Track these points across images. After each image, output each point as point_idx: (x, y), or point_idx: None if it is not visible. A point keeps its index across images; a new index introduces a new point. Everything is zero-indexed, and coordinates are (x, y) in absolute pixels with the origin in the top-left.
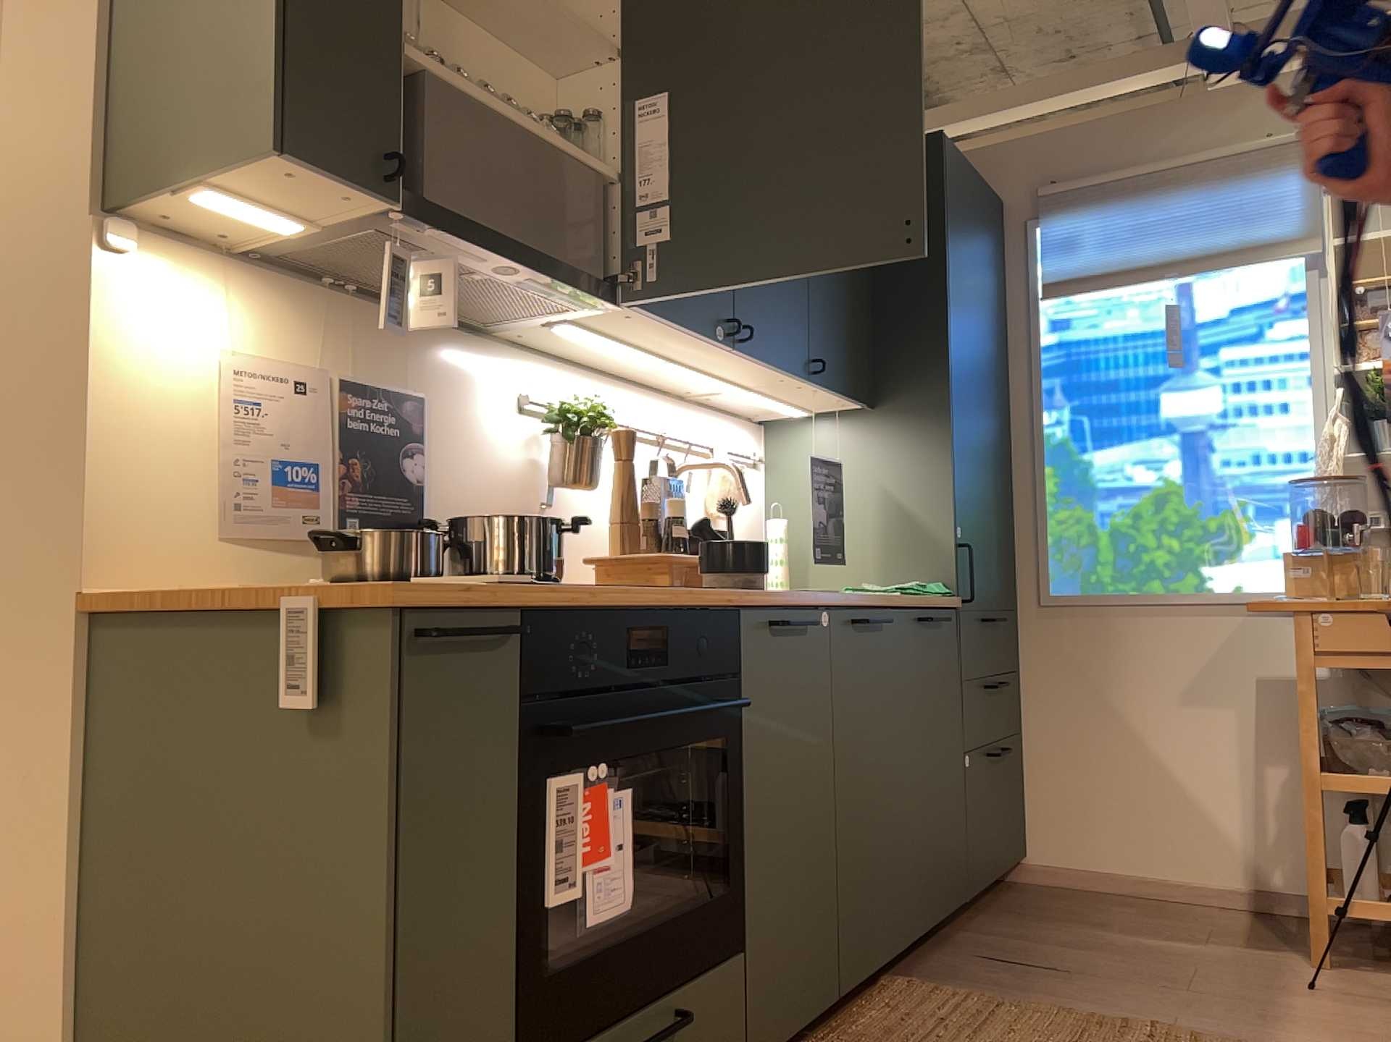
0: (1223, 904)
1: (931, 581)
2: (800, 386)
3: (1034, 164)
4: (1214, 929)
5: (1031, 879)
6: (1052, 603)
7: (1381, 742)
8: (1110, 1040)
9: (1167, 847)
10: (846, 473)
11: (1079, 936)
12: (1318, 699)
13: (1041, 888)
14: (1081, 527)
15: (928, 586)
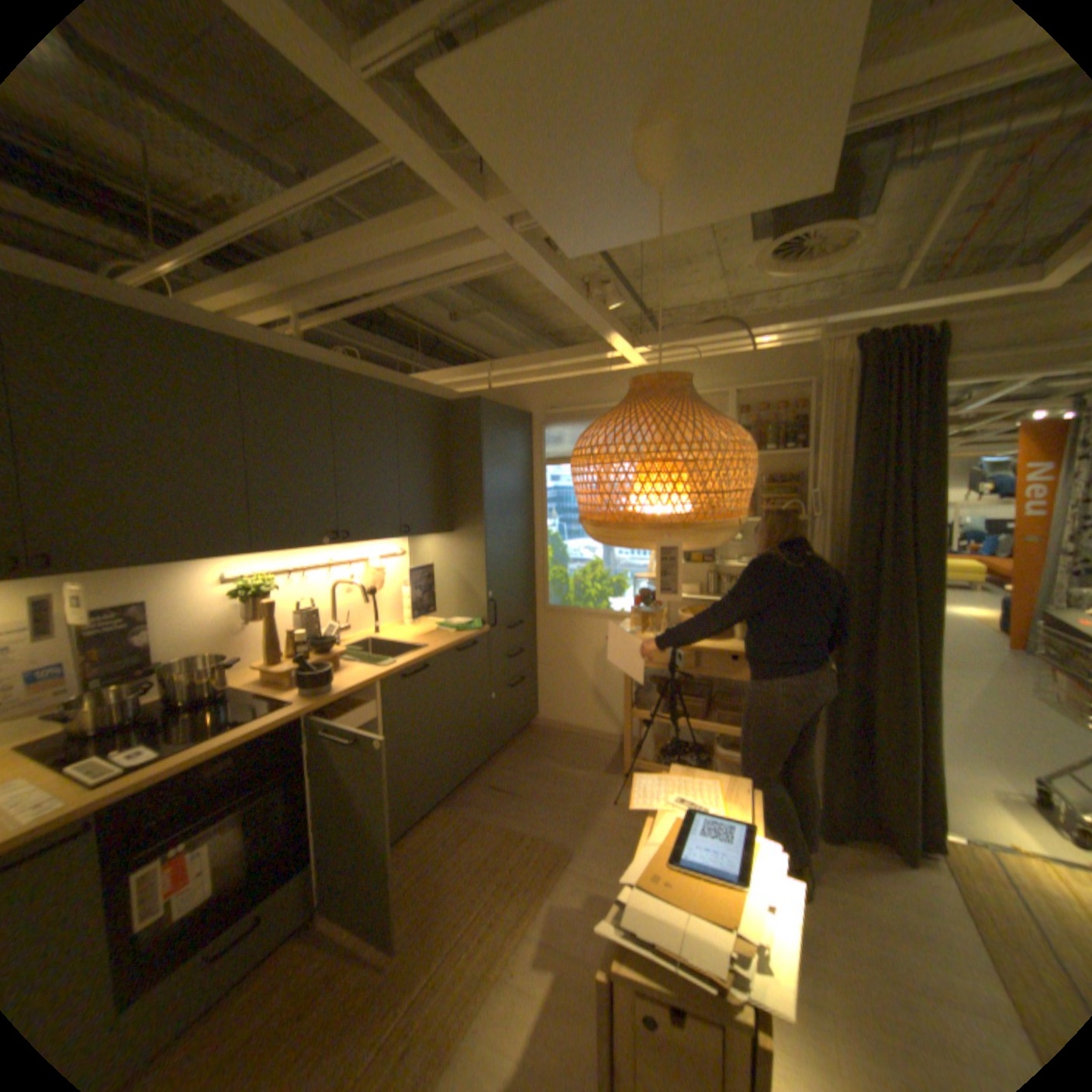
0: (609, 742)
1: (475, 618)
2: (400, 537)
3: (545, 396)
4: (597, 761)
5: (538, 726)
6: (548, 609)
7: (654, 701)
8: (508, 853)
9: (590, 717)
10: (440, 562)
11: (537, 769)
12: (630, 681)
13: (540, 731)
14: (561, 576)
15: (472, 622)
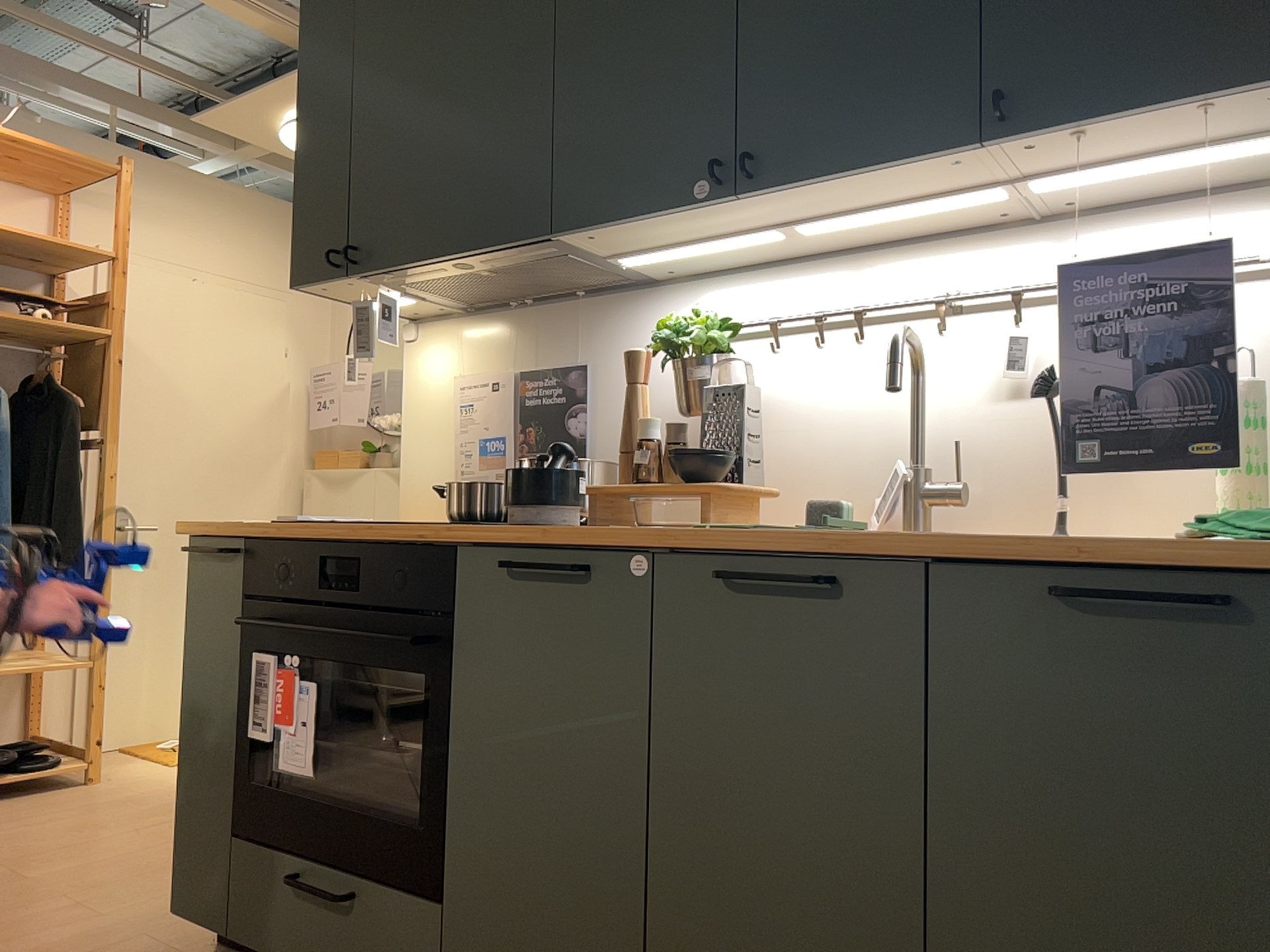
0: None
1: None
2: (1040, 149)
3: None
4: None
5: None
6: None
7: None
8: None
9: None
10: None
11: None
12: None
13: None
14: None
15: None
